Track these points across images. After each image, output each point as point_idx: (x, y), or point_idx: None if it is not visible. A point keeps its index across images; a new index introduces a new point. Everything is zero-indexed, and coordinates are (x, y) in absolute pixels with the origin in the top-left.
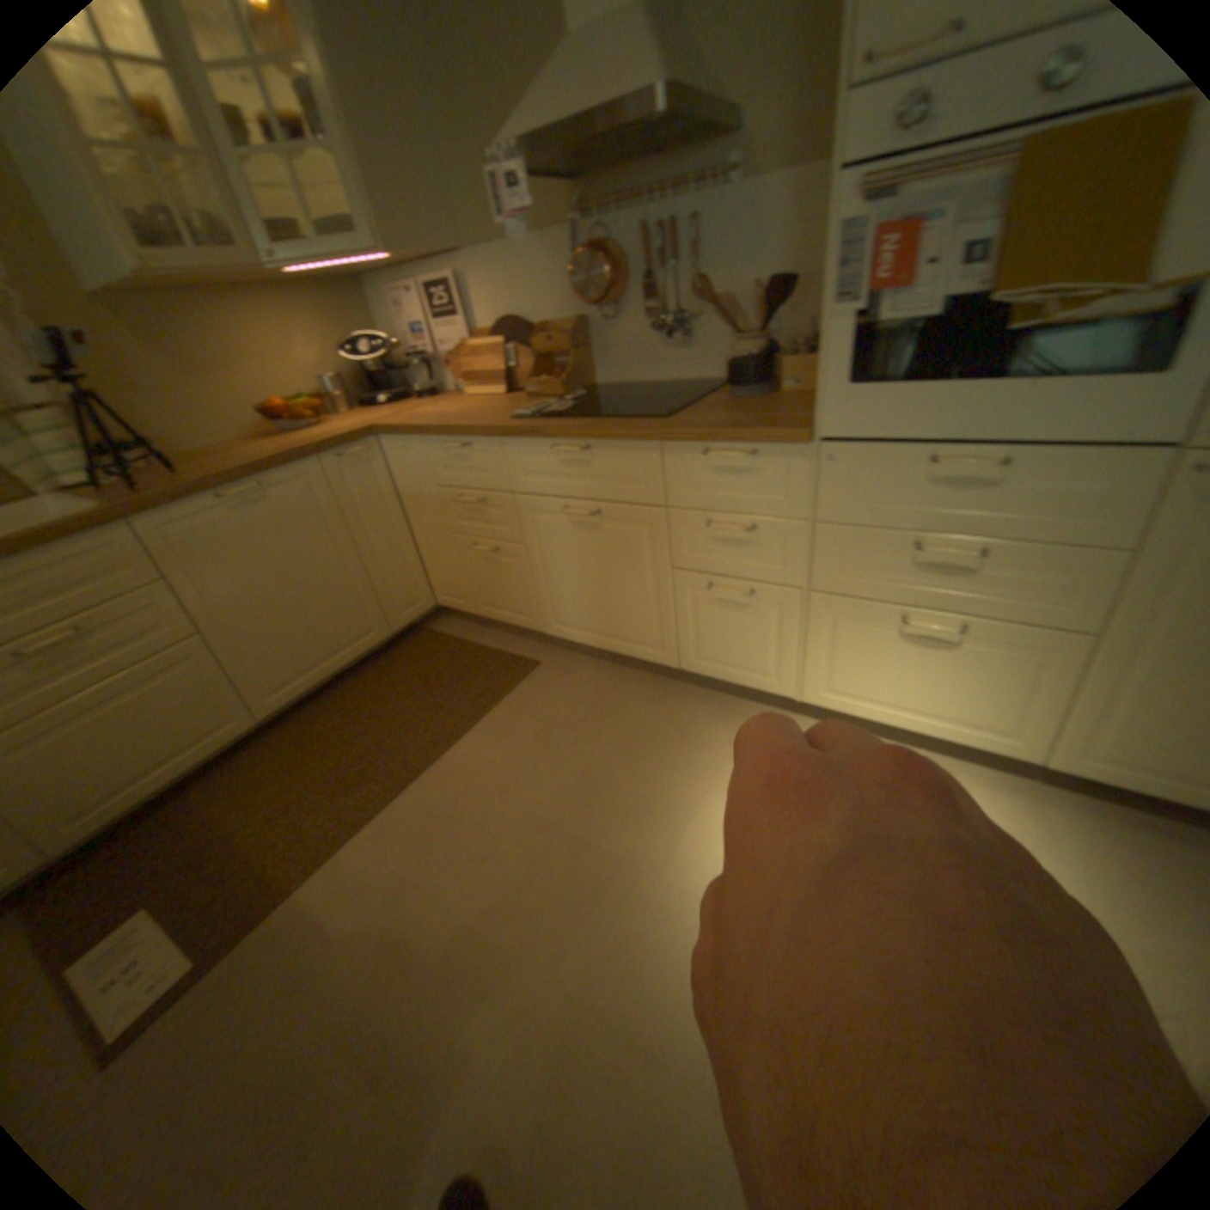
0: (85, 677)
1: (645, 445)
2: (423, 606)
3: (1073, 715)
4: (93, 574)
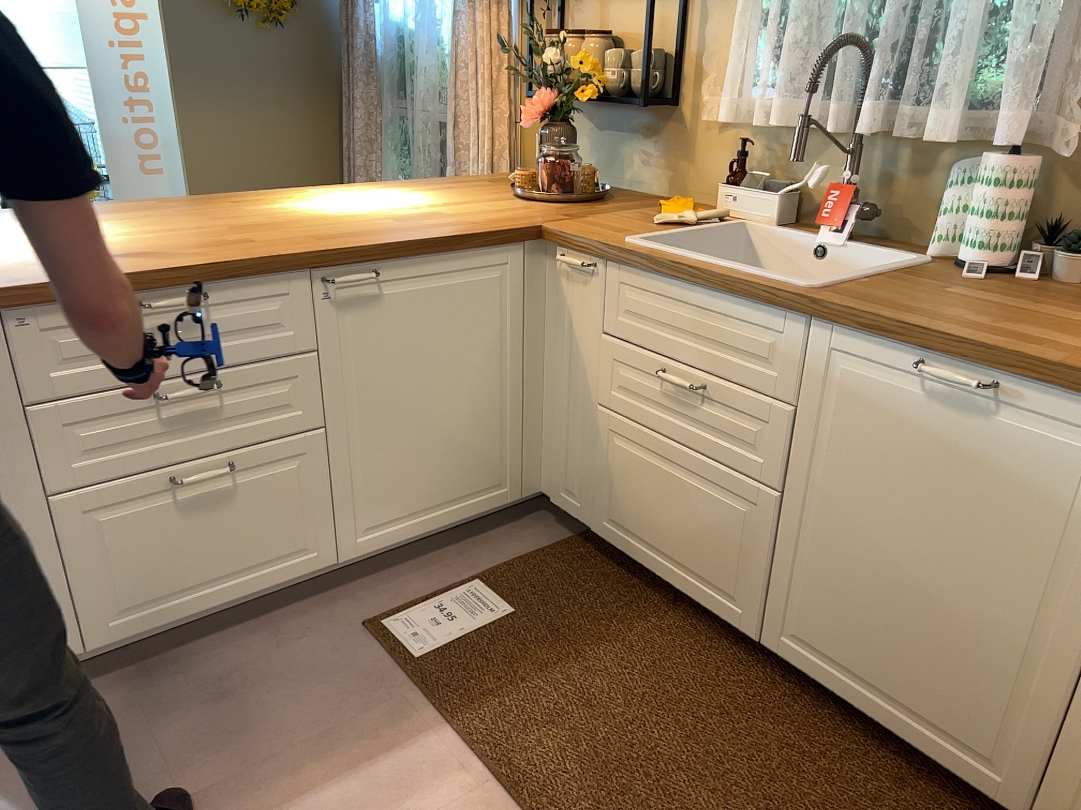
0: (686, 435)
1: None
2: None
3: None
4: (752, 354)
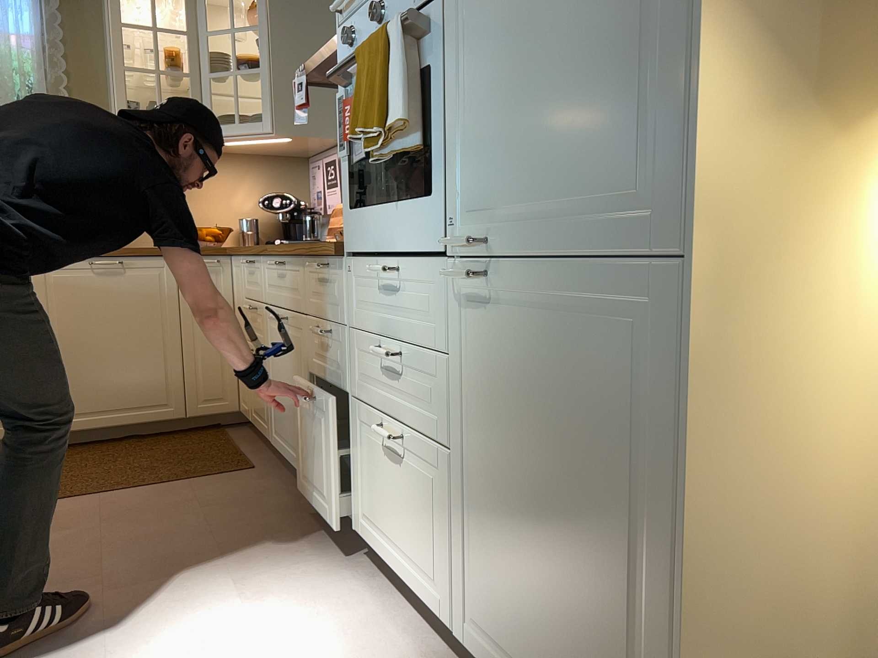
0: None
1: (299, 261)
2: (227, 406)
3: (460, 562)
4: None
